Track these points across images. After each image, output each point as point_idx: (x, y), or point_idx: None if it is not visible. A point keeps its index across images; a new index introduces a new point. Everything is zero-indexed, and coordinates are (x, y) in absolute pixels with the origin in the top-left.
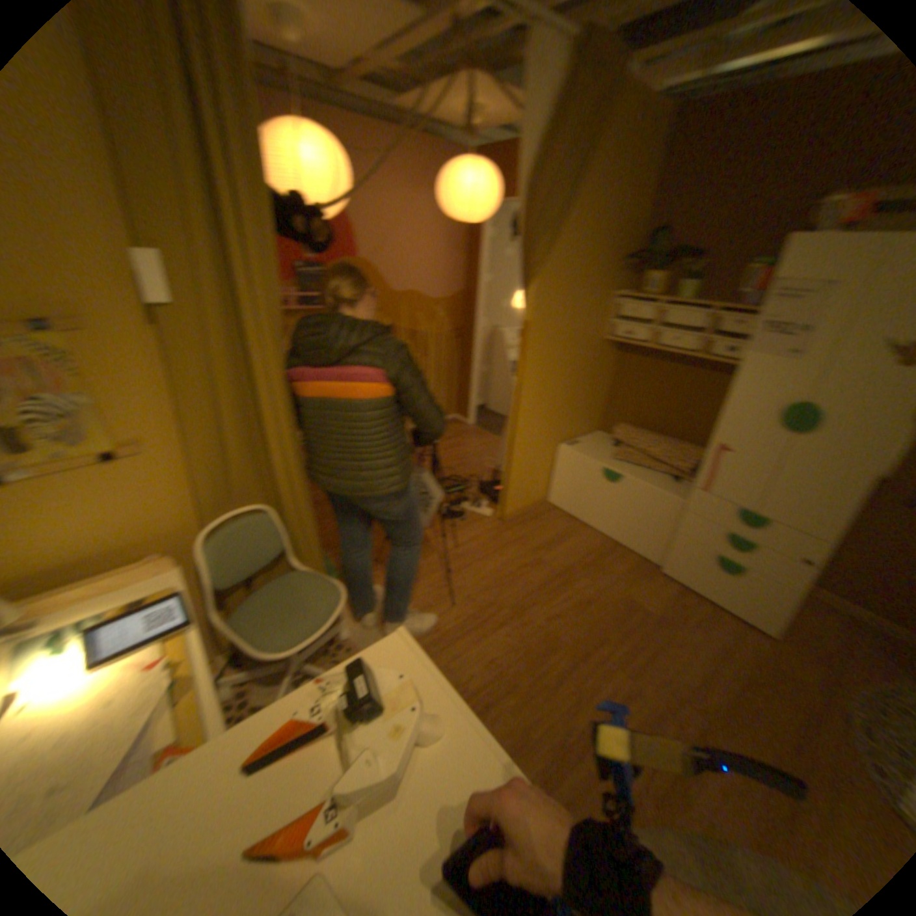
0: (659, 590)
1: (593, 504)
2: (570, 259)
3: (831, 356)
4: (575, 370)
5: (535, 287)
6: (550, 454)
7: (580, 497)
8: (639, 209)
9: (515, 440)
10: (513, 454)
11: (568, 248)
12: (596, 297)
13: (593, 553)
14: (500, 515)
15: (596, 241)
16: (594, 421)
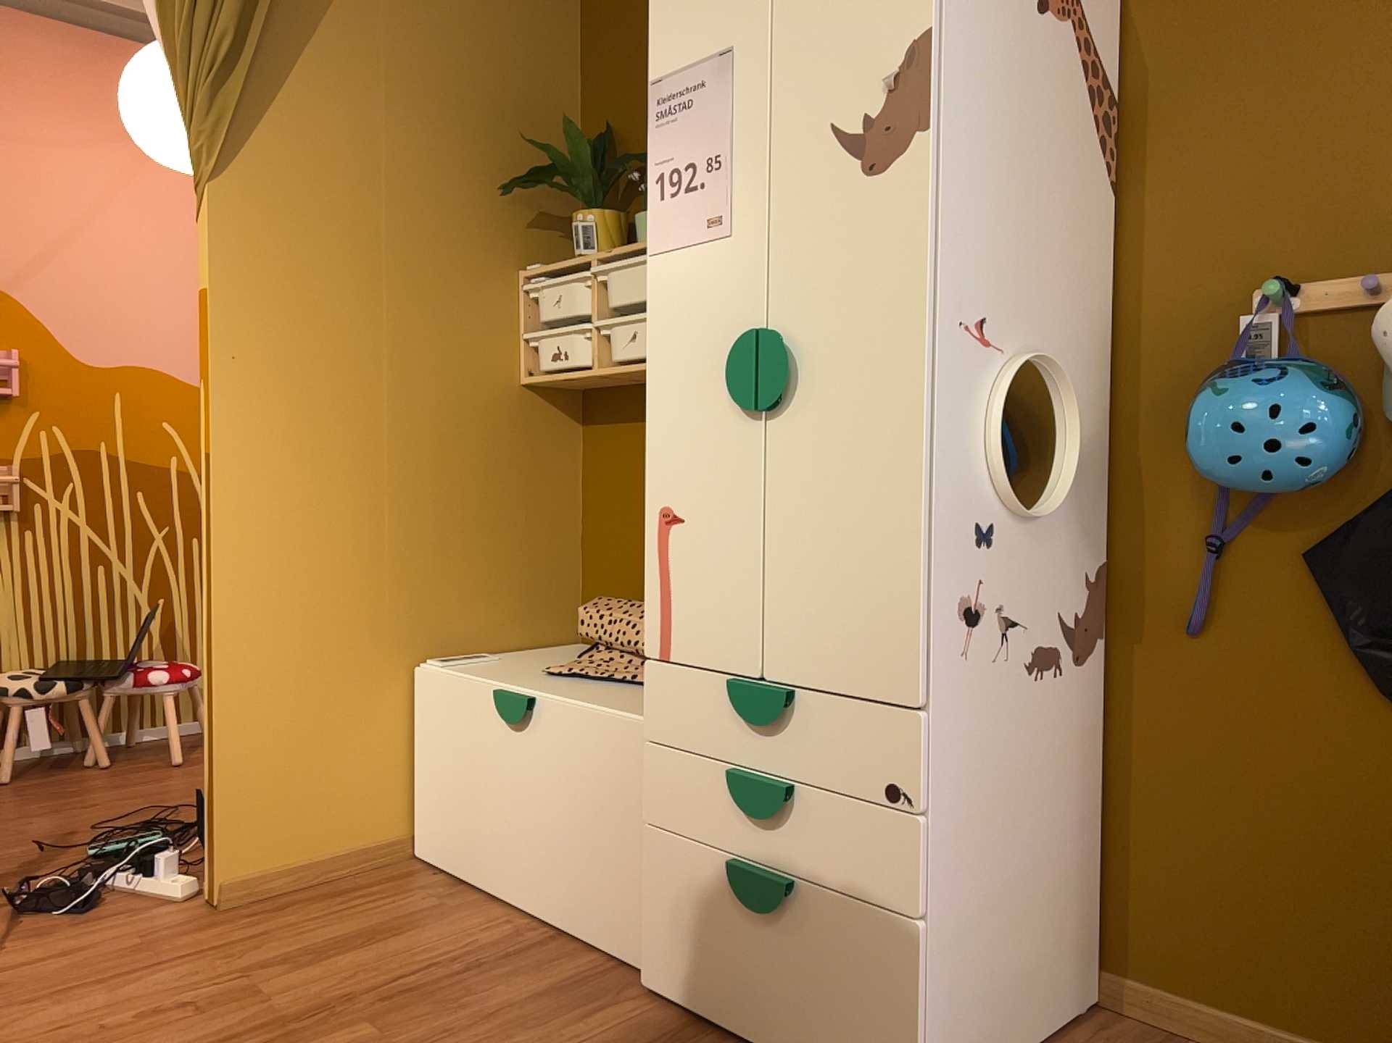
0: (600, 1034)
1: (491, 819)
2: (326, 162)
3: (766, 202)
4: (424, 445)
5: (212, 206)
6: (383, 689)
7: (466, 808)
8: (539, 101)
9: (214, 621)
10: (214, 666)
11: (312, 137)
12: (449, 270)
13: (448, 960)
14: (205, 889)
15: (410, 140)
16: (550, 612)
